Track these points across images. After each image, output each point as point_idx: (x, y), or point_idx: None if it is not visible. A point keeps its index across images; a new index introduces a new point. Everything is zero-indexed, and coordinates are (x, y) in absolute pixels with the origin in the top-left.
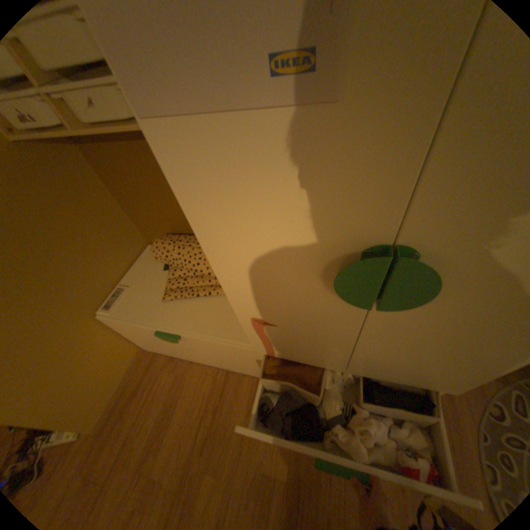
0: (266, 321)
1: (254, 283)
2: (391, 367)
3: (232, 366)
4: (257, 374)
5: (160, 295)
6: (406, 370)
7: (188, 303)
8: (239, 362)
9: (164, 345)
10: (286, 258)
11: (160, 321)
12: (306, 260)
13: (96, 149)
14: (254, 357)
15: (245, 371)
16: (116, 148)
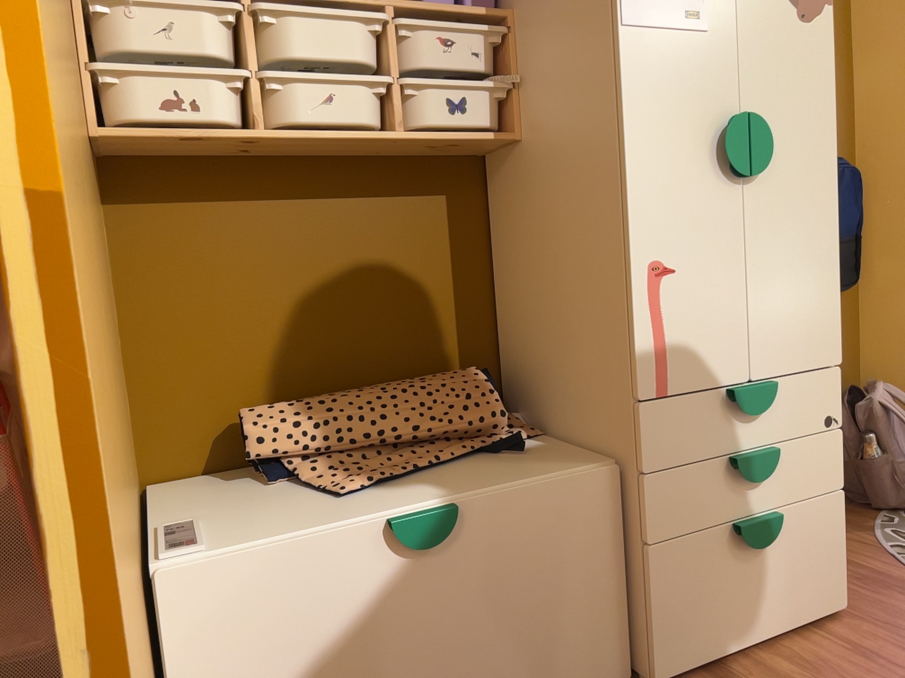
0: (666, 267)
1: (661, 185)
2: (783, 323)
3: (542, 655)
4: (600, 658)
5: (319, 499)
6: (794, 321)
7: (408, 483)
8: (567, 599)
9: (348, 670)
10: (687, 139)
11: (381, 510)
12: (700, 139)
13: (160, 216)
14: (607, 515)
15: (572, 668)
16: (212, 214)
